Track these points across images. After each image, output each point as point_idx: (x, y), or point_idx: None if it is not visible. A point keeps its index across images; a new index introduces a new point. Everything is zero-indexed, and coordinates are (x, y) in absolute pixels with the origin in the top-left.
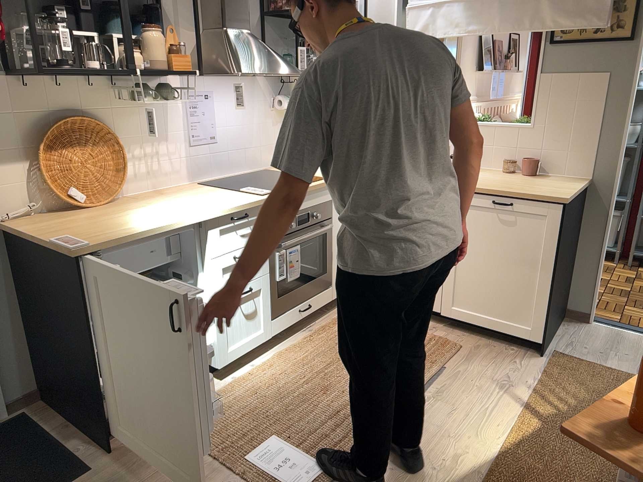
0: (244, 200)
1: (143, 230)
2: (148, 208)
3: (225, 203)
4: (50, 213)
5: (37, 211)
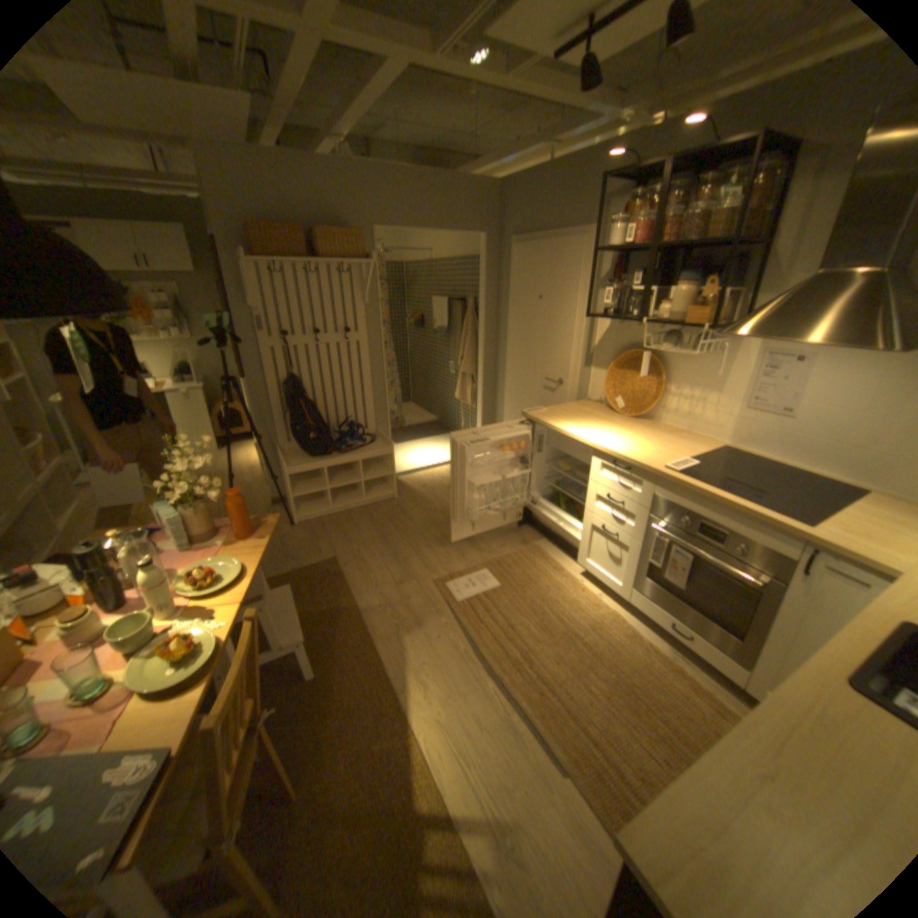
0: (640, 457)
1: (553, 424)
2: (615, 426)
3: (630, 450)
4: (607, 406)
5: (605, 402)
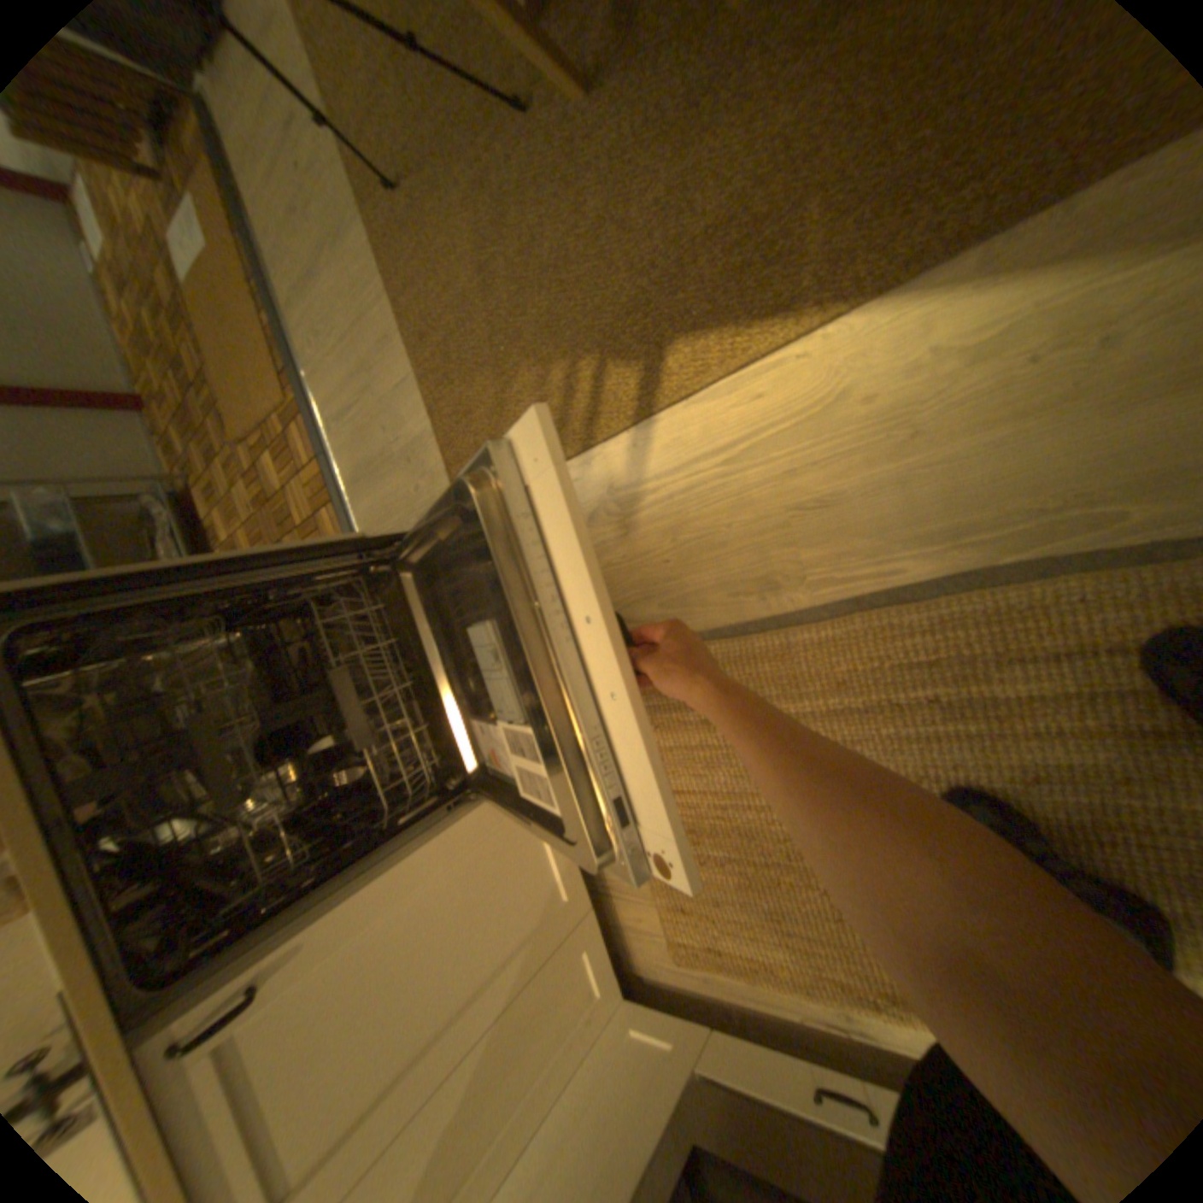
0: None
1: None
2: None
3: None
4: None
5: None
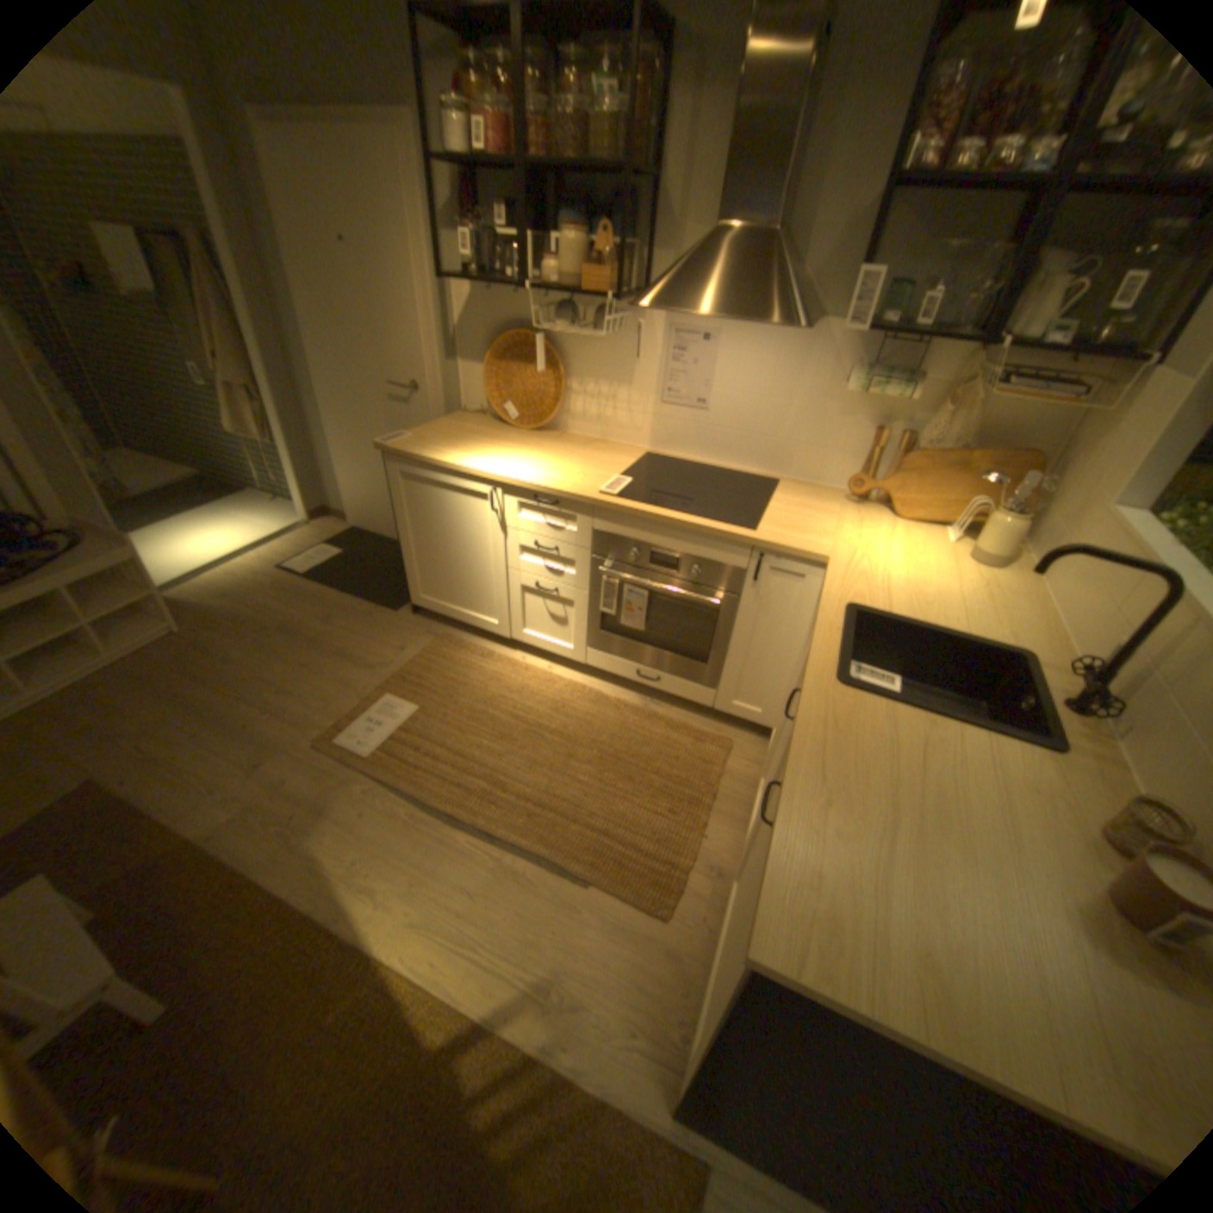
0: (567, 486)
1: (433, 458)
2: (518, 448)
3: (551, 478)
4: (495, 419)
5: (491, 413)
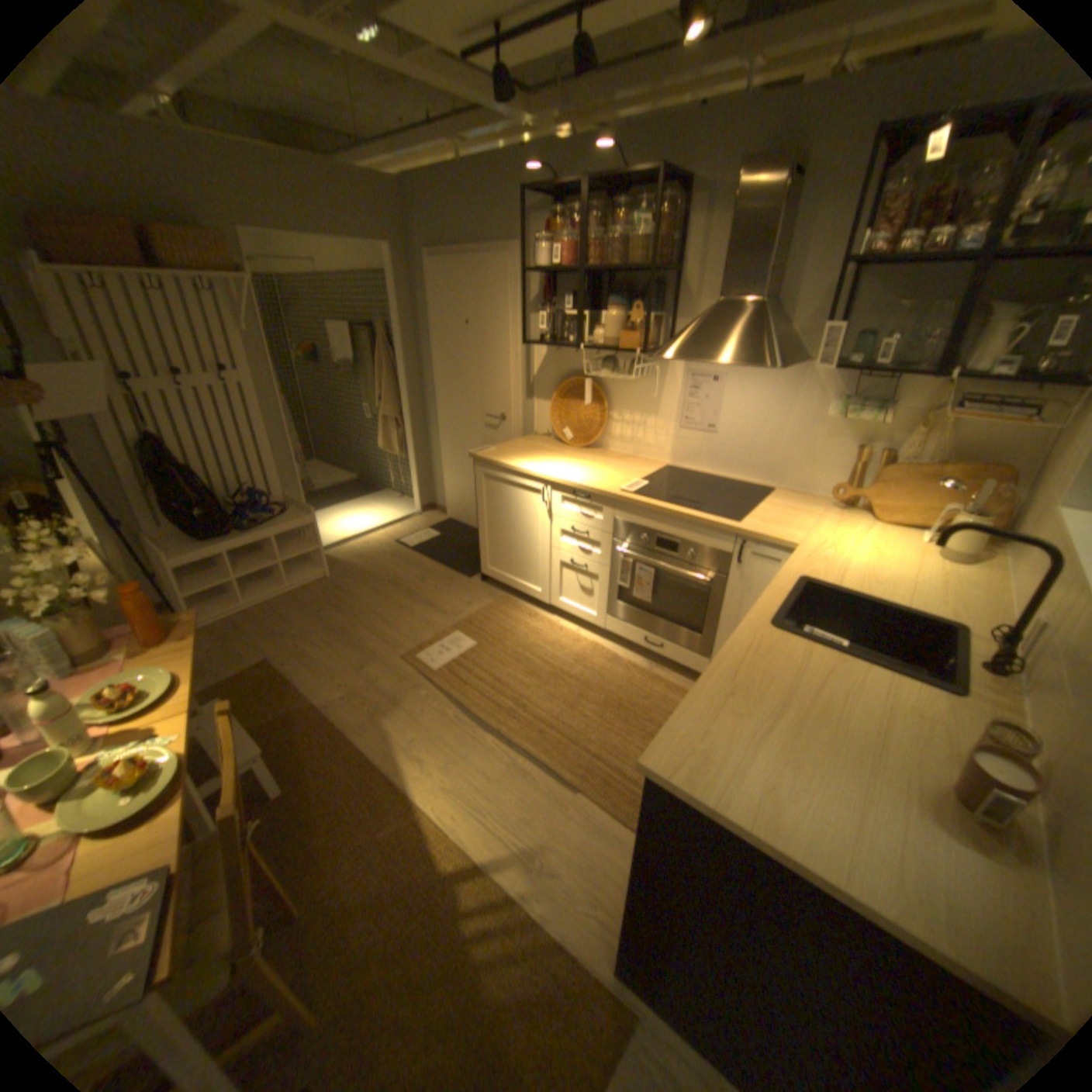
0: (597, 485)
1: (505, 463)
2: (567, 459)
3: (586, 480)
4: (555, 440)
5: (553, 436)
